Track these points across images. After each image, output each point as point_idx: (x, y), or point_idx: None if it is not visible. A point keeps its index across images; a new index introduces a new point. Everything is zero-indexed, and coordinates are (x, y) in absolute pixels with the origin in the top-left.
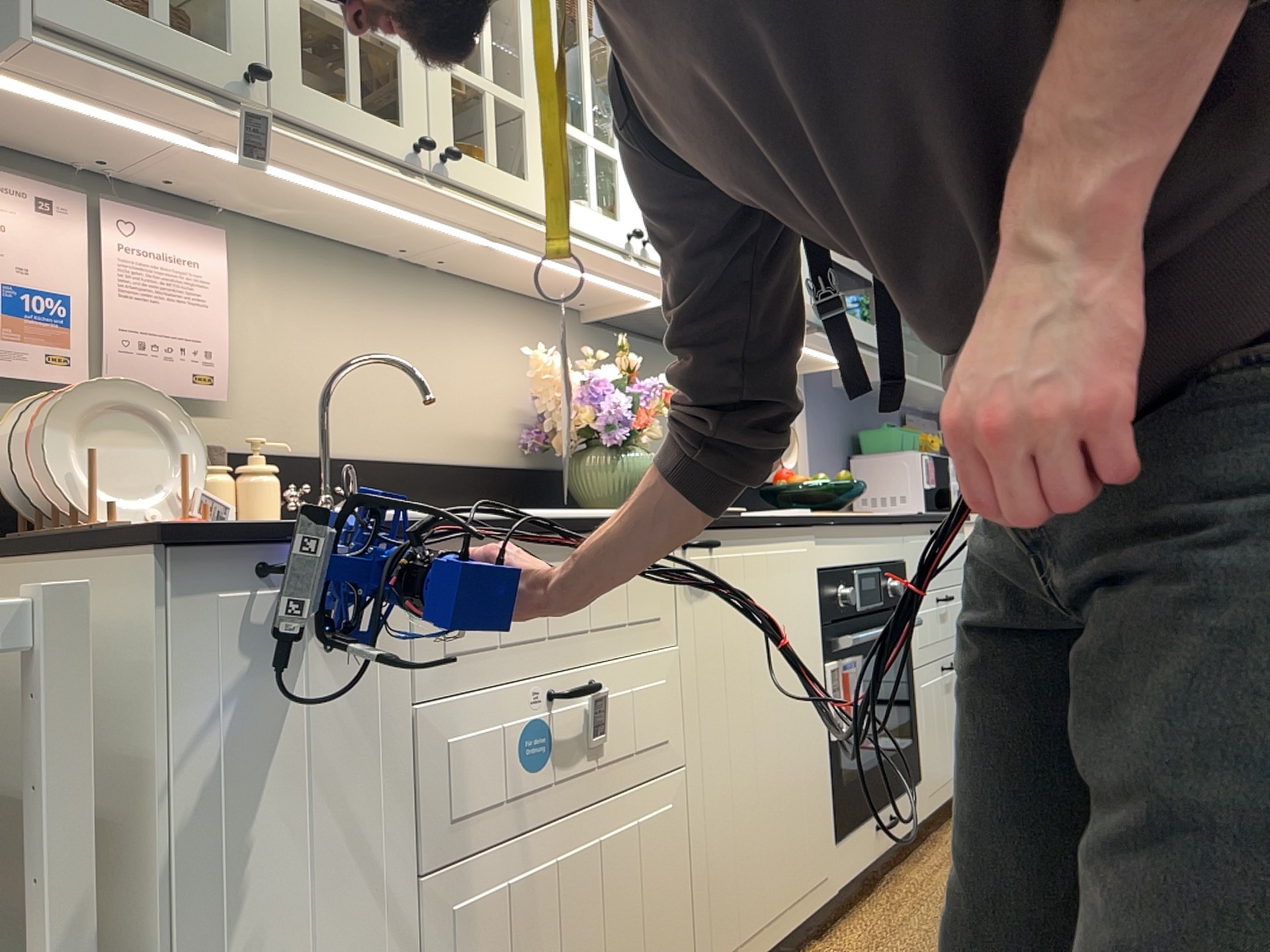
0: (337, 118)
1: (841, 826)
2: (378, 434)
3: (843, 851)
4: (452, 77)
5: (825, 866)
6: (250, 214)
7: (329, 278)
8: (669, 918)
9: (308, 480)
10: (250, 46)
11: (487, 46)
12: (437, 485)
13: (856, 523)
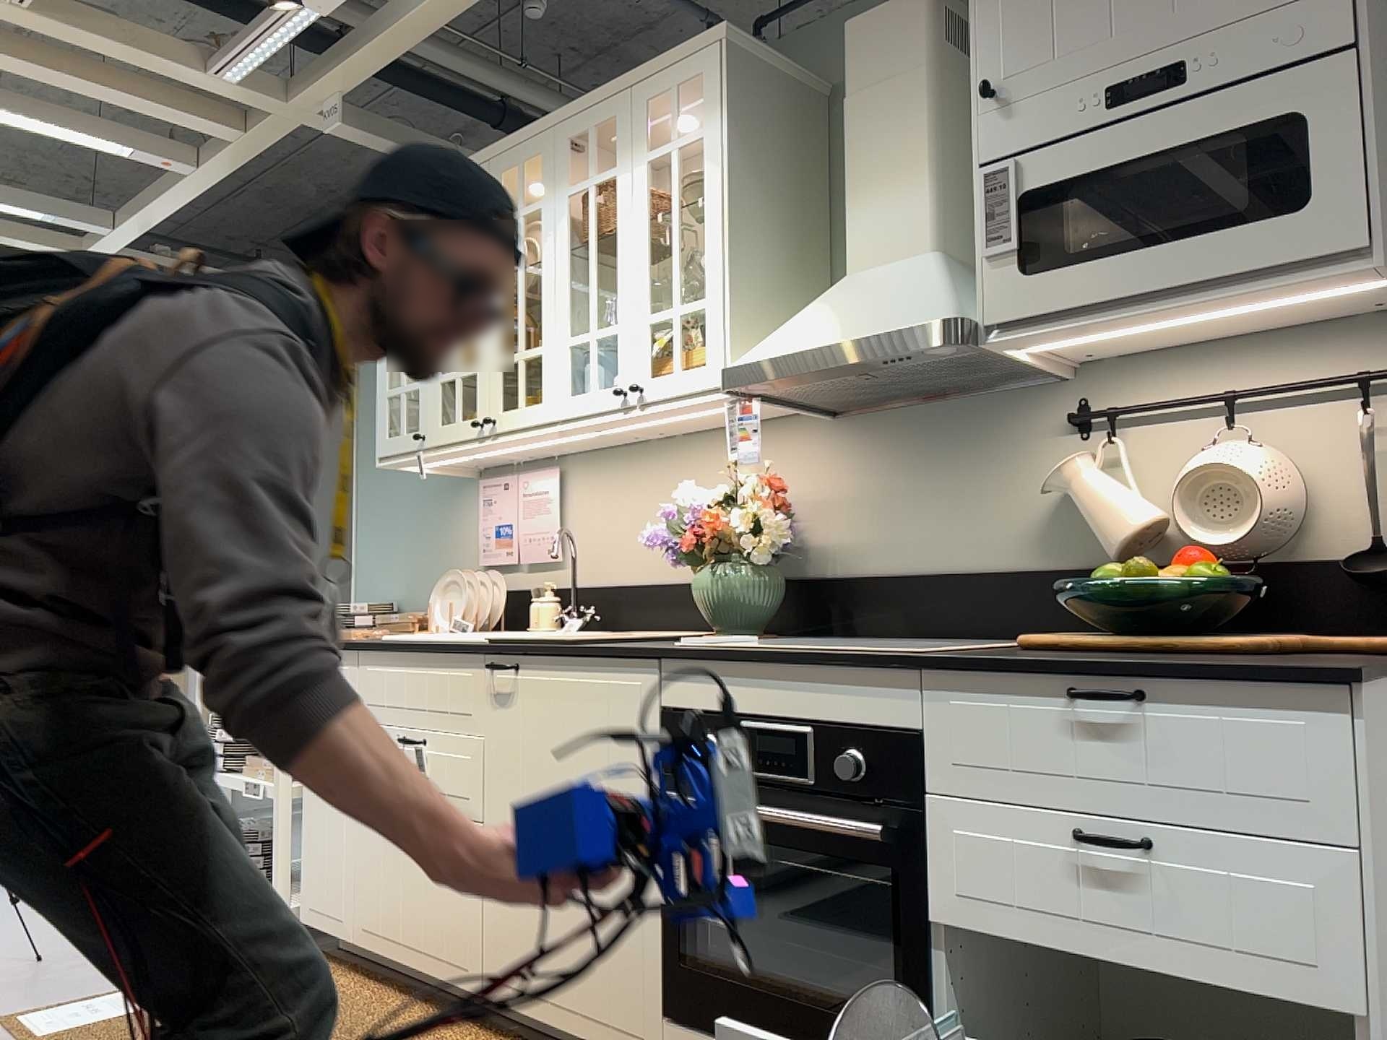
0: (450, 433)
1: (675, 1009)
2: (638, 566)
3: (676, 1037)
4: (500, 367)
5: (636, 1023)
6: (573, 450)
7: (614, 469)
8: (463, 914)
9: (595, 601)
10: (424, 422)
11: (519, 328)
12: (670, 600)
13: (735, 660)
